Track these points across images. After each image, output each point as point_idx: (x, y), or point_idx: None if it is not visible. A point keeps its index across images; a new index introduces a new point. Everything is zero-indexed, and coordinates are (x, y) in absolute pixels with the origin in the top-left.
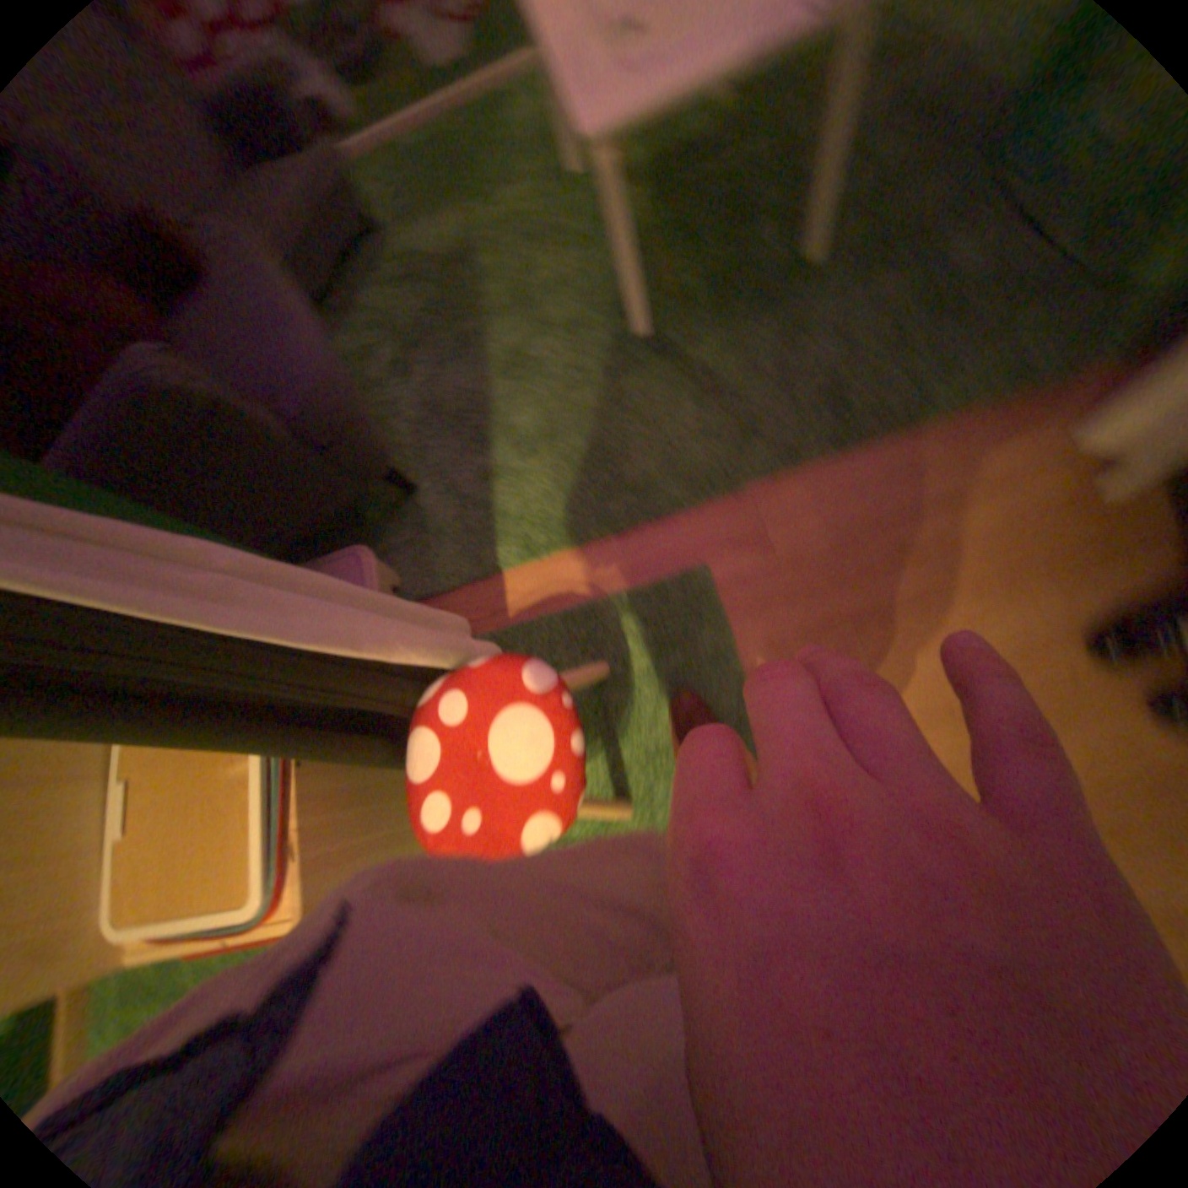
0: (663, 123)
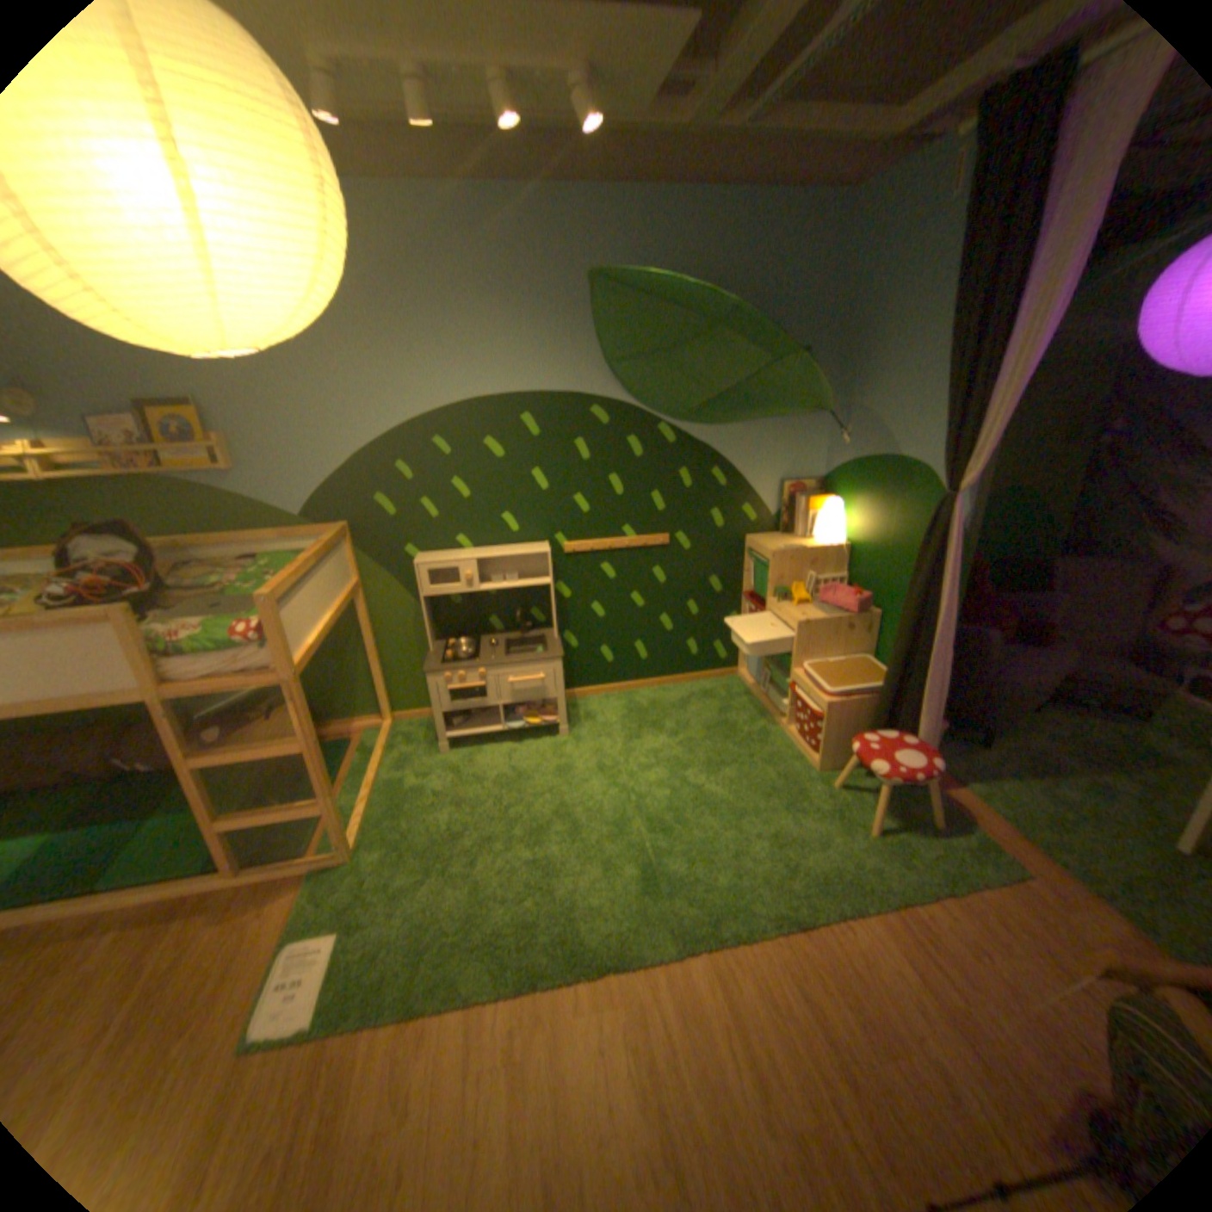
0: None
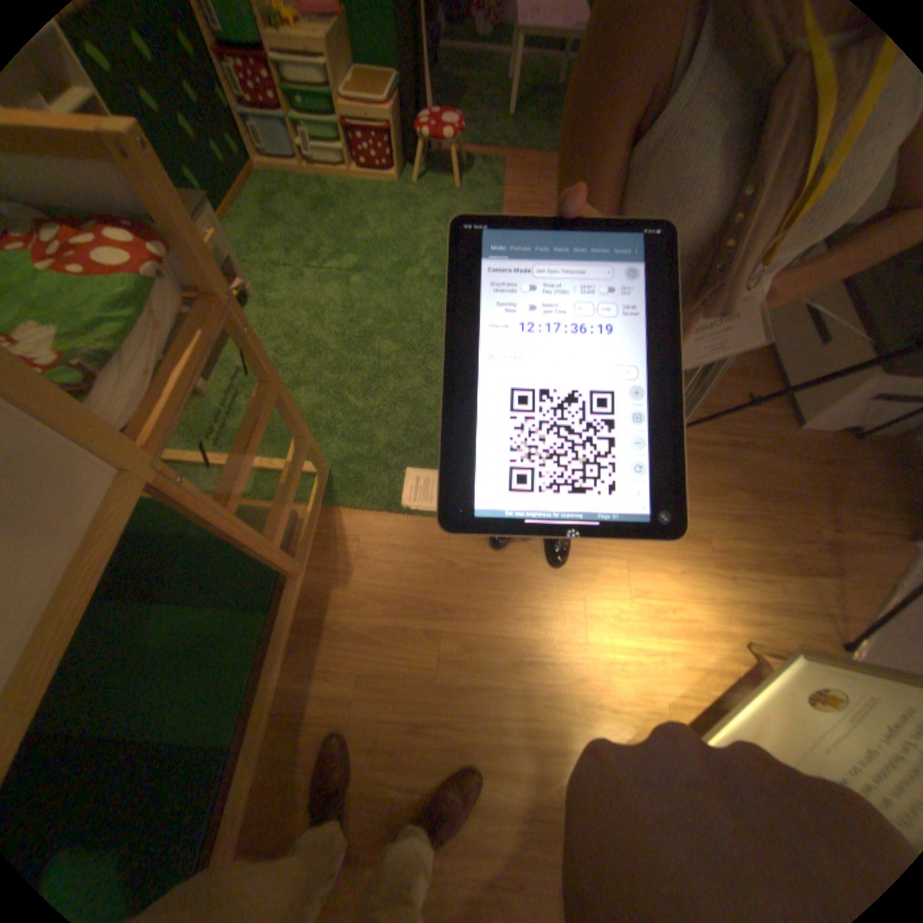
0: (540, 81)
